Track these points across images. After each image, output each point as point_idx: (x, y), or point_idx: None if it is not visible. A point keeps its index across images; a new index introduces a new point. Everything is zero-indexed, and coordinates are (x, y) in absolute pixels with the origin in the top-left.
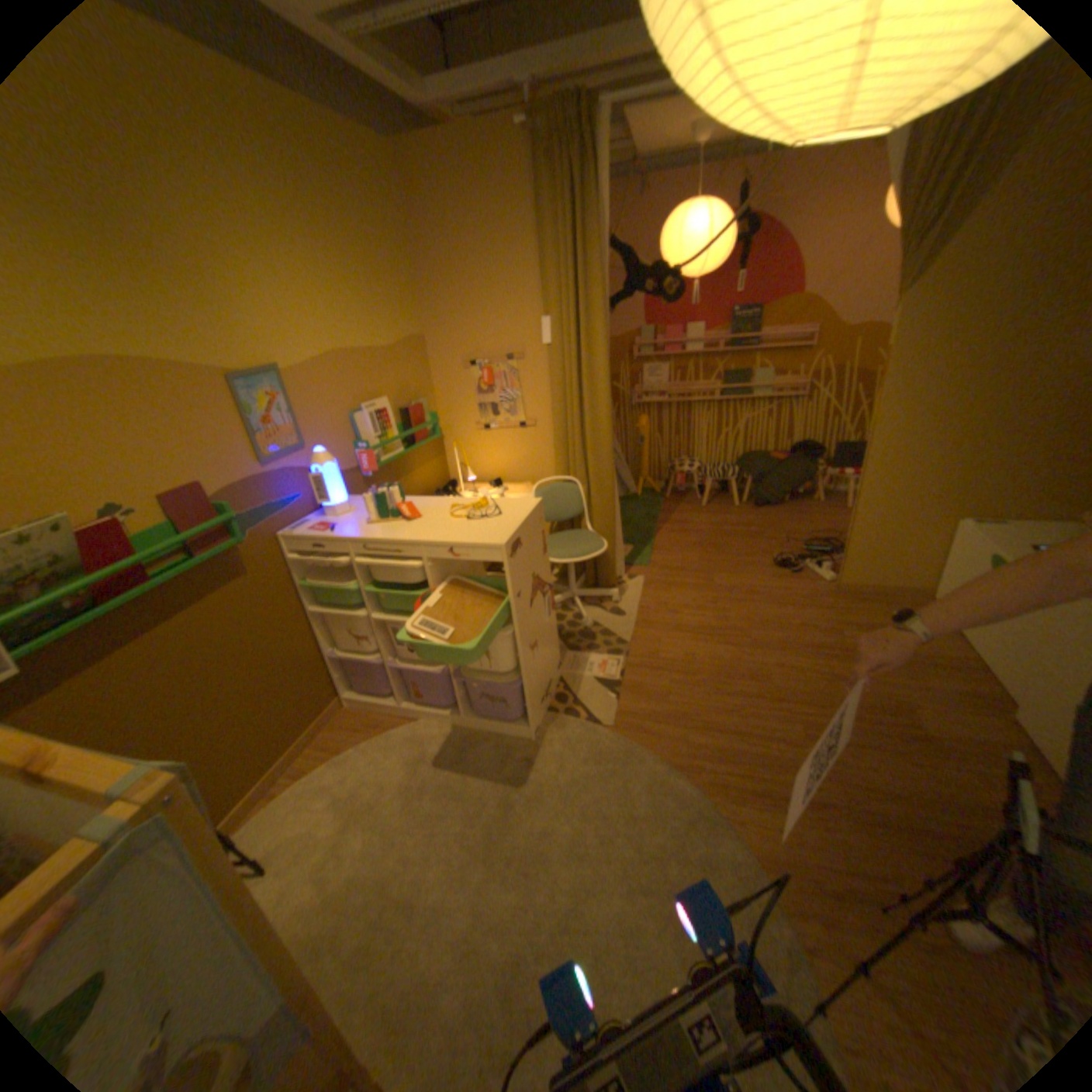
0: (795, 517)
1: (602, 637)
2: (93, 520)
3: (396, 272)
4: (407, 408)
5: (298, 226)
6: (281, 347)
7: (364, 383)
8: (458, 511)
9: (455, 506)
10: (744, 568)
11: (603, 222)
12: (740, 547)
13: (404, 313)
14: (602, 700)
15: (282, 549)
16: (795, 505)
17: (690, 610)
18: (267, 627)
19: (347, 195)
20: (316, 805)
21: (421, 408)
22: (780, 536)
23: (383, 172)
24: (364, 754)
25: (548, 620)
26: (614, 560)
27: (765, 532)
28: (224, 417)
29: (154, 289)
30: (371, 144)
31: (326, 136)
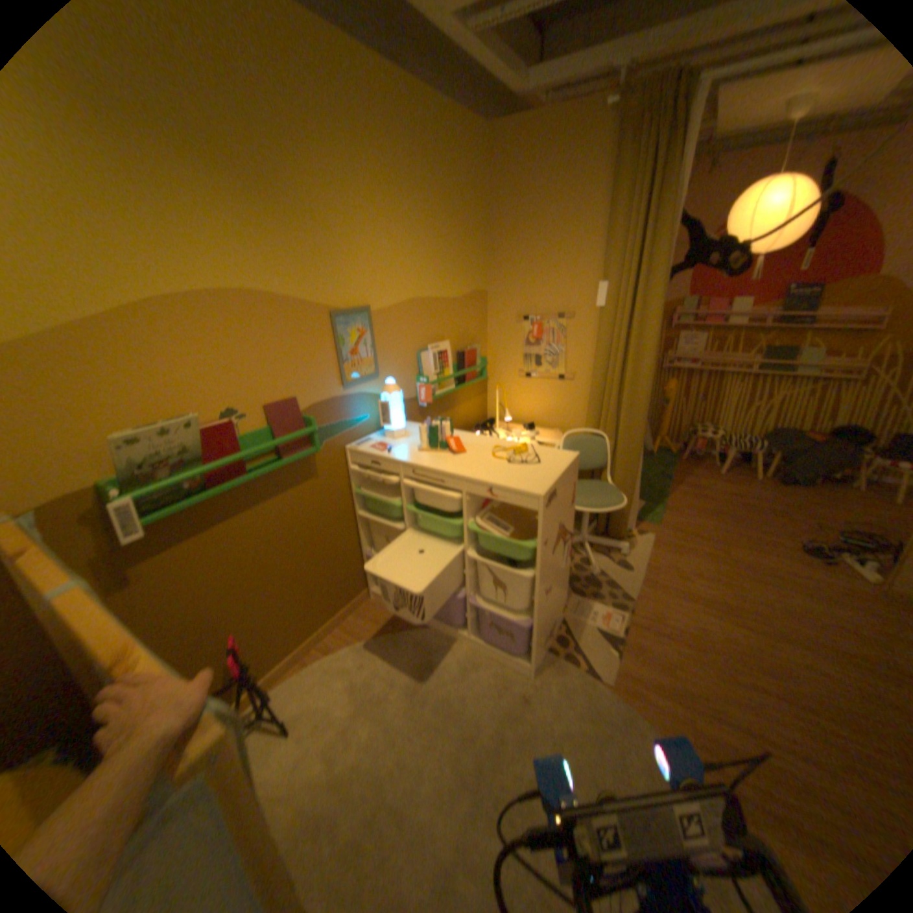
0: (830, 503)
1: (610, 588)
2: (216, 421)
3: (475, 236)
4: (464, 352)
5: (406, 193)
6: (376, 293)
7: (433, 327)
8: (499, 453)
9: (497, 447)
10: (768, 548)
11: (681, 194)
12: (764, 524)
13: (475, 271)
14: (604, 656)
15: (348, 461)
16: (830, 490)
17: (704, 581)
18: (325, 524)
19: (448, 168)
20: (337, 685)
21: (476, 353)
22: (811, 521)
23: (479, 150)
24: (381, 649)
25: (565, 568)
26: (630, 515)
27: (794, 513)
28: (323, 347)
29: (291, 239)
30: (474, 126)
31: (441, 119)
